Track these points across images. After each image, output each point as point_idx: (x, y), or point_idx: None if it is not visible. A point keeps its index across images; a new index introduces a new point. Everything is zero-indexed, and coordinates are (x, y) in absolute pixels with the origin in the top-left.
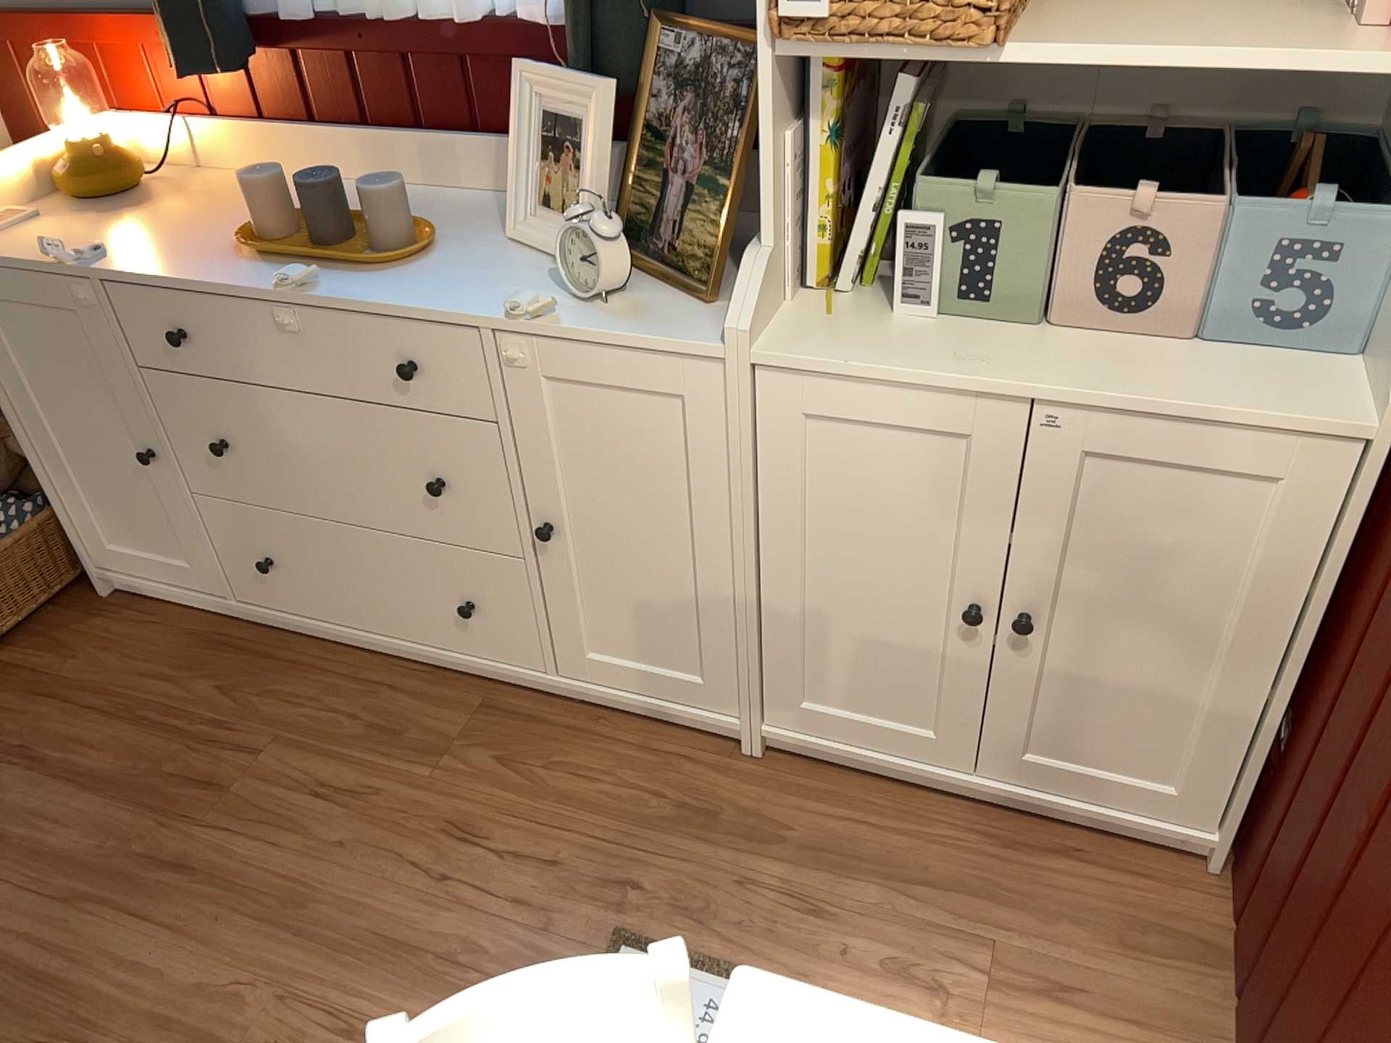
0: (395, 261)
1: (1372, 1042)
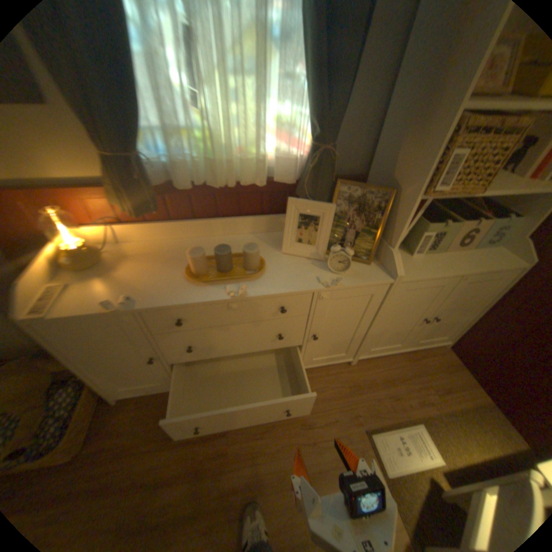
0: (261, 273)
1: None
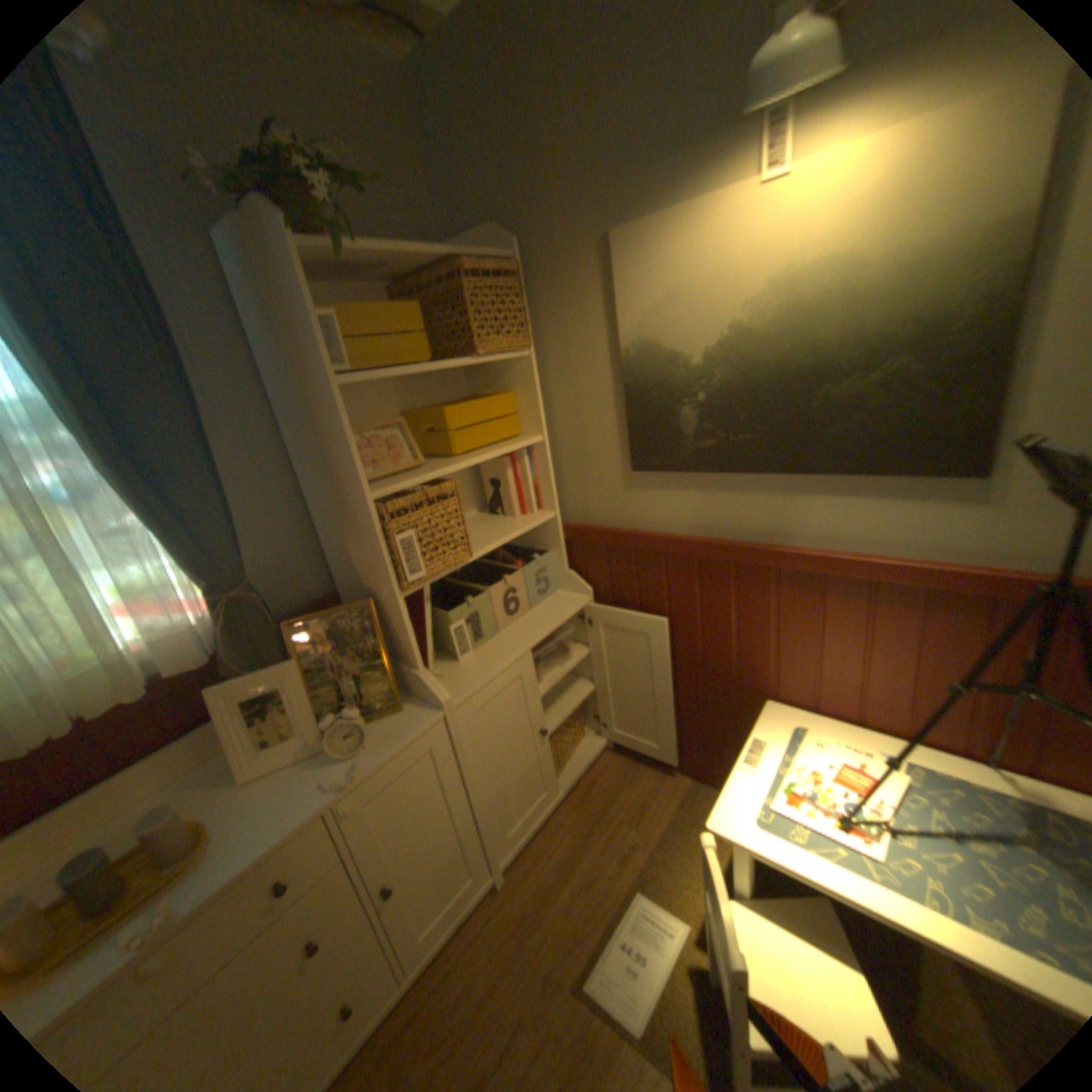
0: (199, 851)
1: (730, 699)
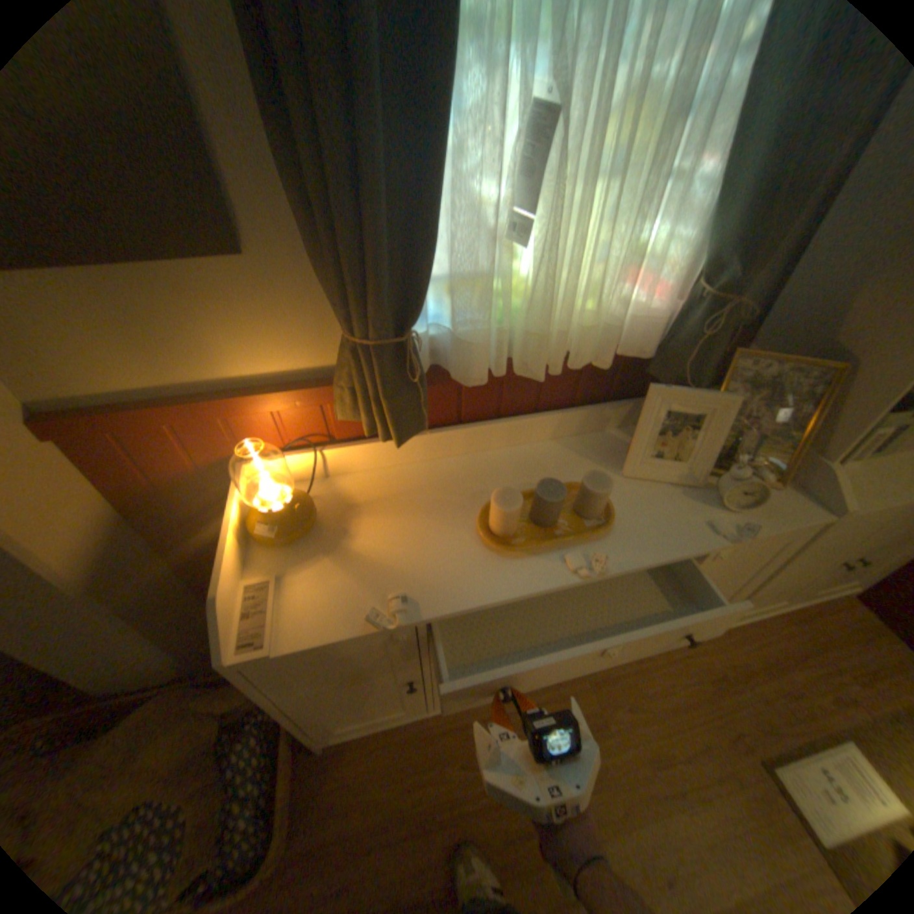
0: (615, 523)
1: None
